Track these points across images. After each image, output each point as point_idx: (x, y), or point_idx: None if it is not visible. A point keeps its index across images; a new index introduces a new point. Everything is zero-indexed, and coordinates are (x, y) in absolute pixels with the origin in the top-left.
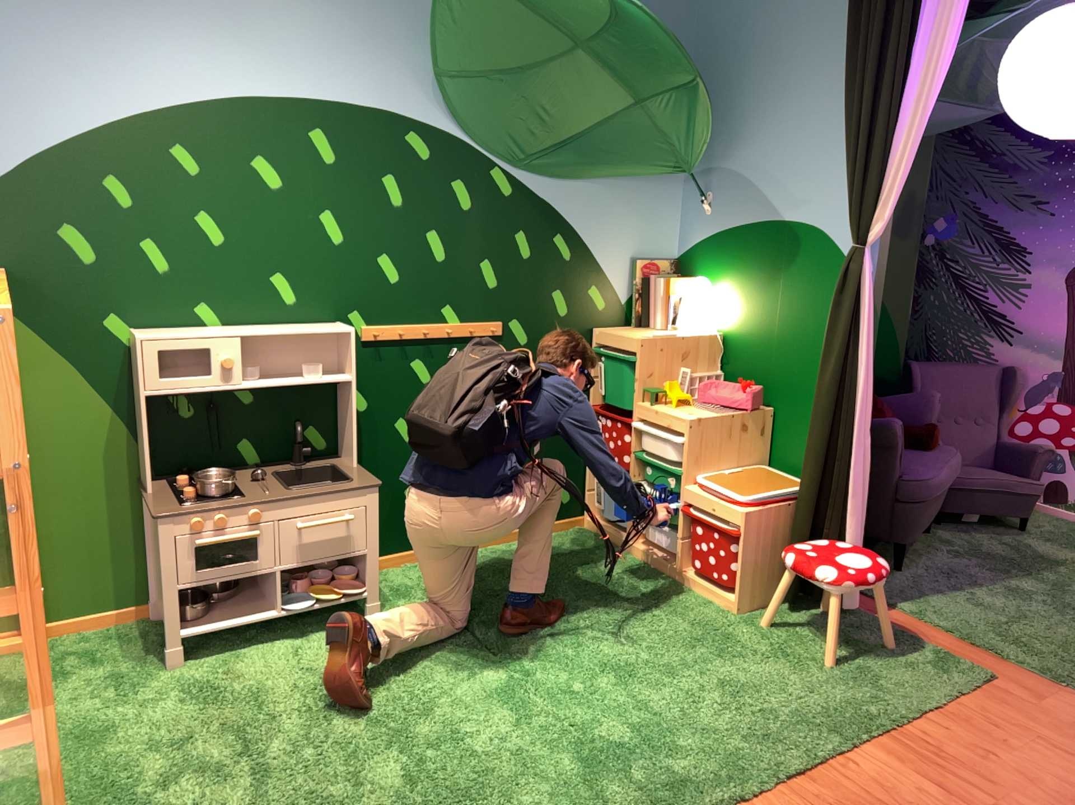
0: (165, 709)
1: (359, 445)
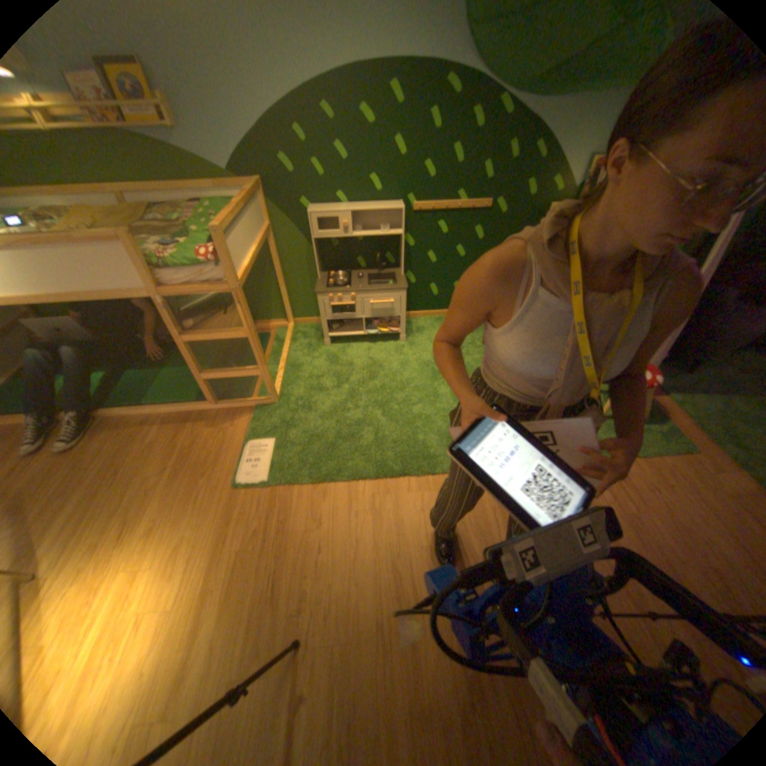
0: (314, 365)
1: (407, 264)
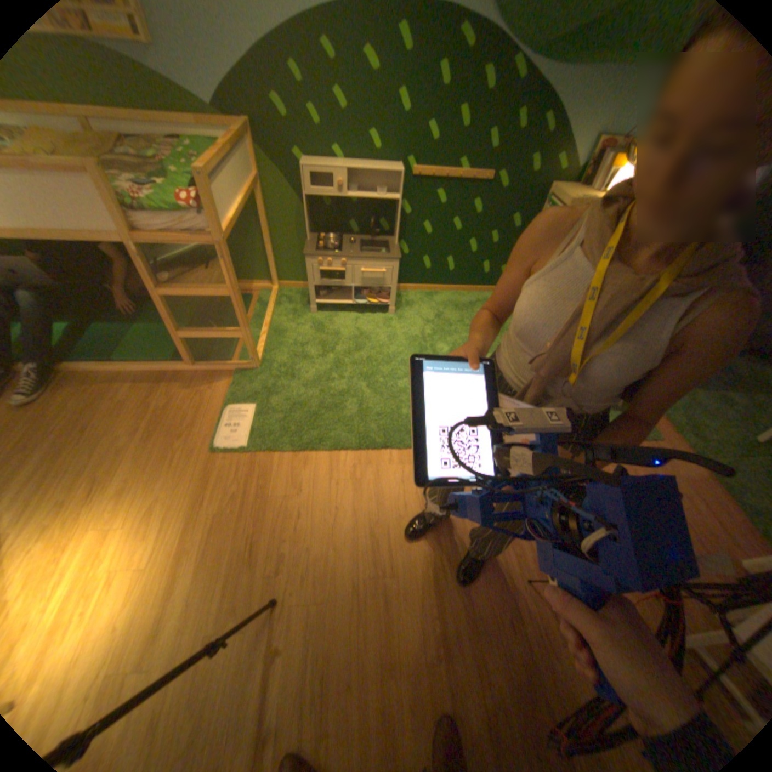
0: (299, 332)
1: (402, 233)
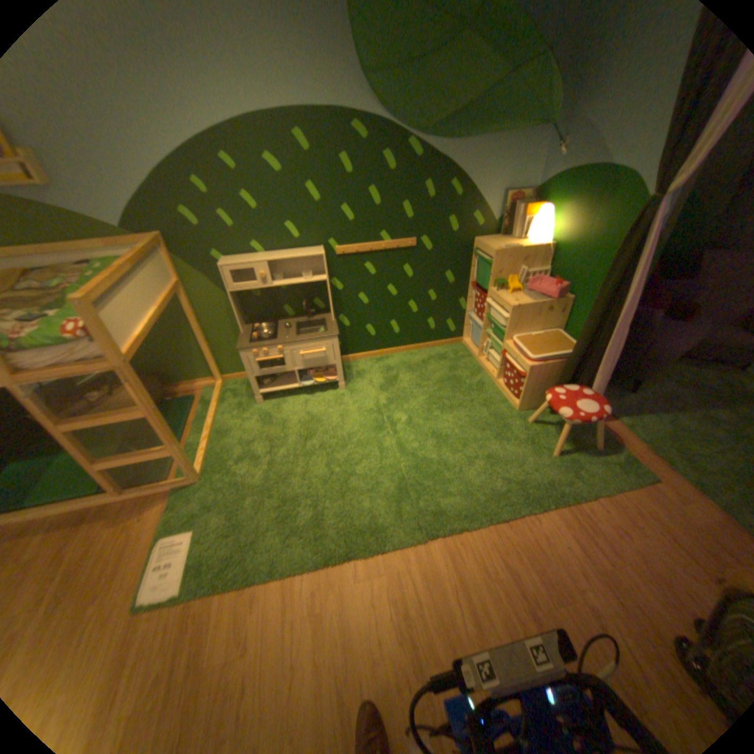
0: (245, 428)
1: (339, 307)
